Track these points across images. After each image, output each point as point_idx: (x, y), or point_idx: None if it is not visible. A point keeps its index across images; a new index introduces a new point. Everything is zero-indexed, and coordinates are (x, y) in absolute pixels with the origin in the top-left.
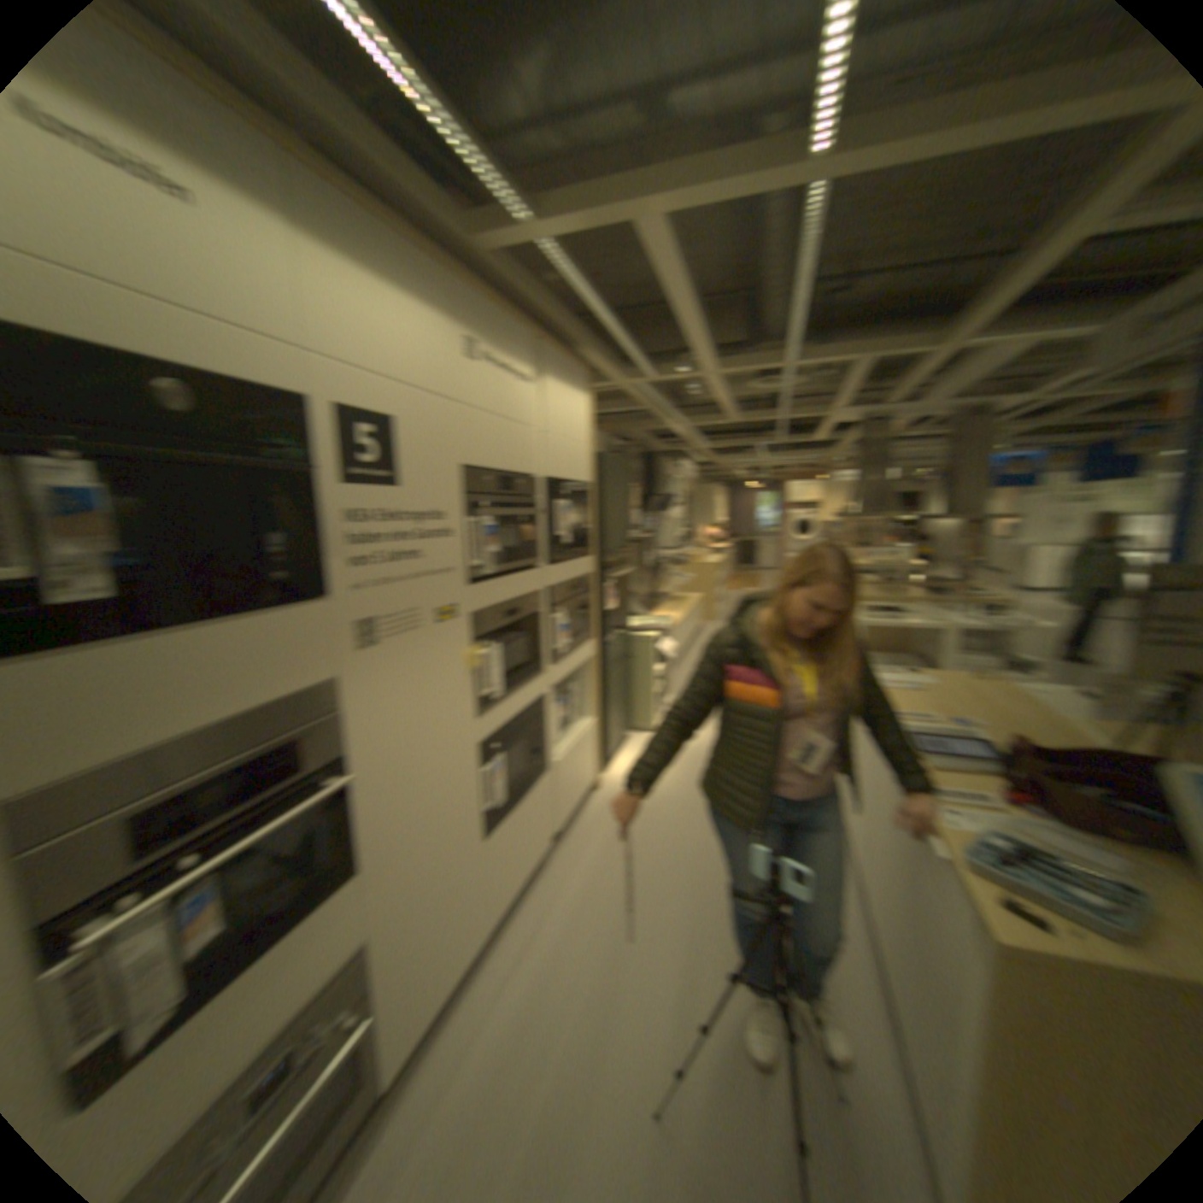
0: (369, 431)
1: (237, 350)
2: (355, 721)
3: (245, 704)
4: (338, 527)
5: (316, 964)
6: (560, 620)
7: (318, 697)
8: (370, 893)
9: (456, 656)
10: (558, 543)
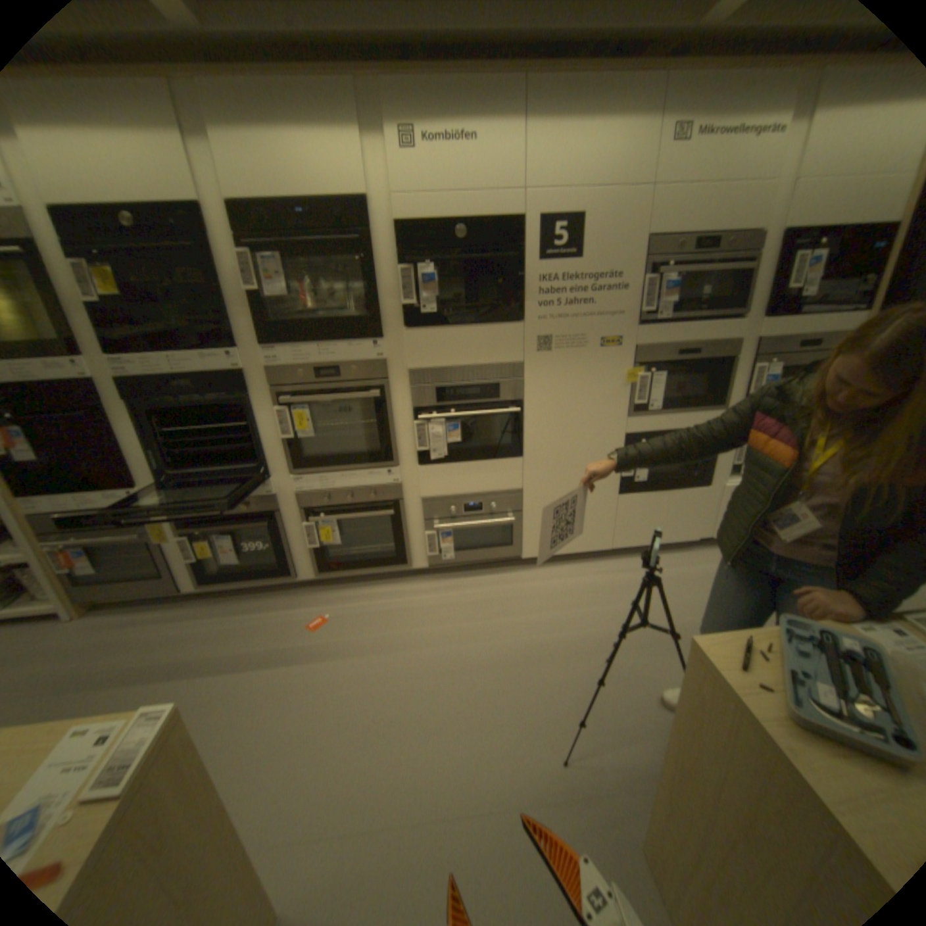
0: (568, 225)
1: (493, 203)
2: (535, 388)
3: (487, 365)
4: (538, 286)
5: (502, 484)
6: (783, 370)
7: (516, 371)
8: (534, 473)
9: (622, 373)
10: (803, 293)
